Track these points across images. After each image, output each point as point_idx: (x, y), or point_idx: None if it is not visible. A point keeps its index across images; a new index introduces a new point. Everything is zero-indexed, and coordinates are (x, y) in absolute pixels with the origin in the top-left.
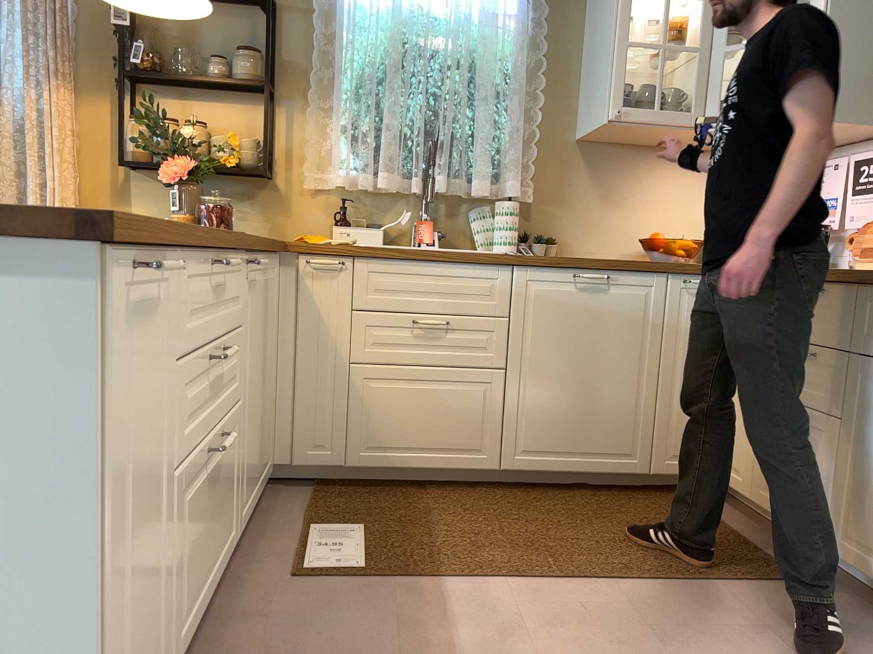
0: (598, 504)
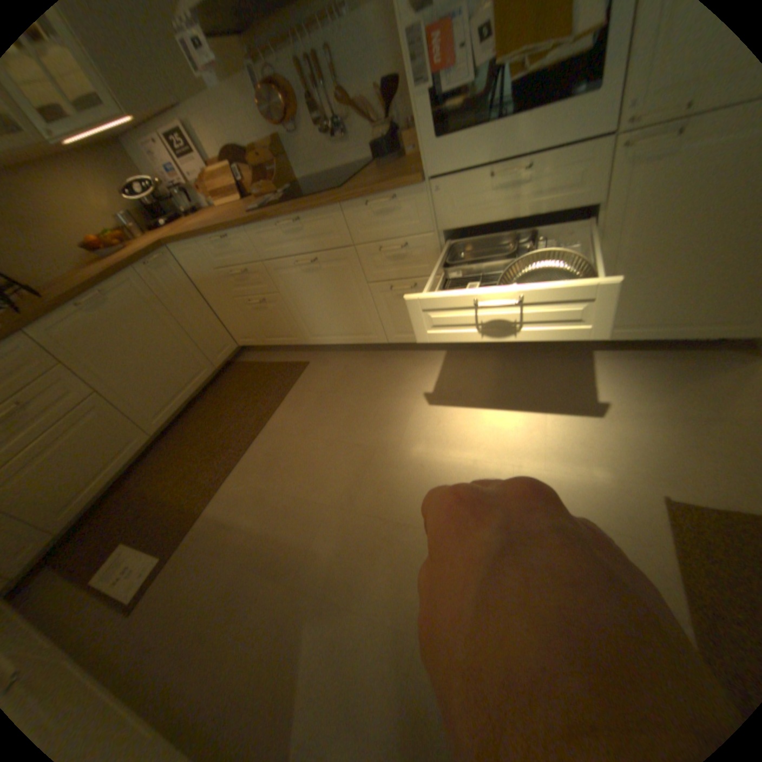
0: (211, 403)
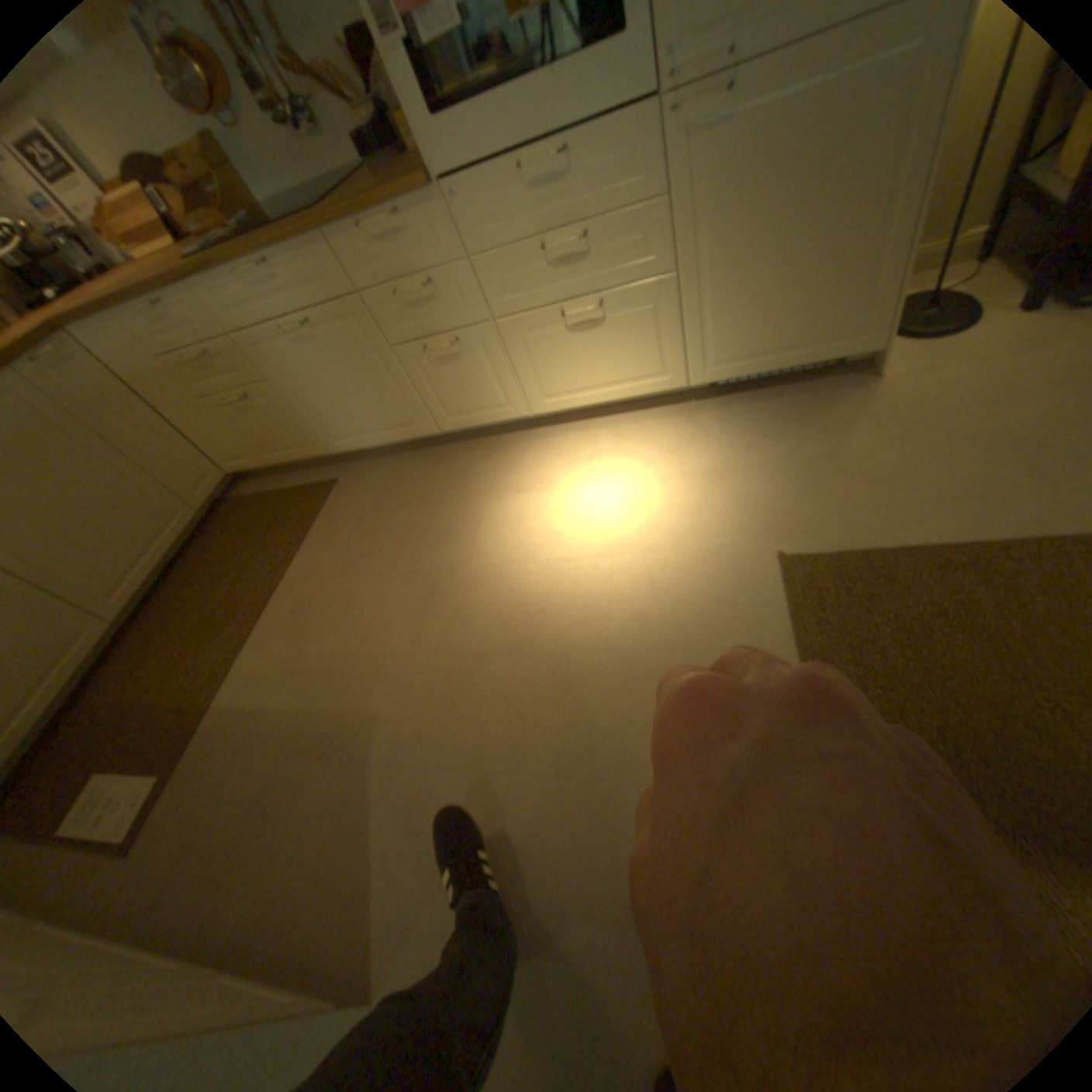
0: (199, 563)
